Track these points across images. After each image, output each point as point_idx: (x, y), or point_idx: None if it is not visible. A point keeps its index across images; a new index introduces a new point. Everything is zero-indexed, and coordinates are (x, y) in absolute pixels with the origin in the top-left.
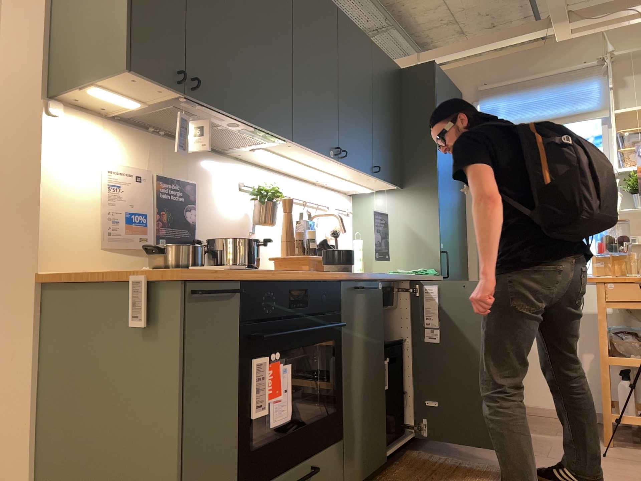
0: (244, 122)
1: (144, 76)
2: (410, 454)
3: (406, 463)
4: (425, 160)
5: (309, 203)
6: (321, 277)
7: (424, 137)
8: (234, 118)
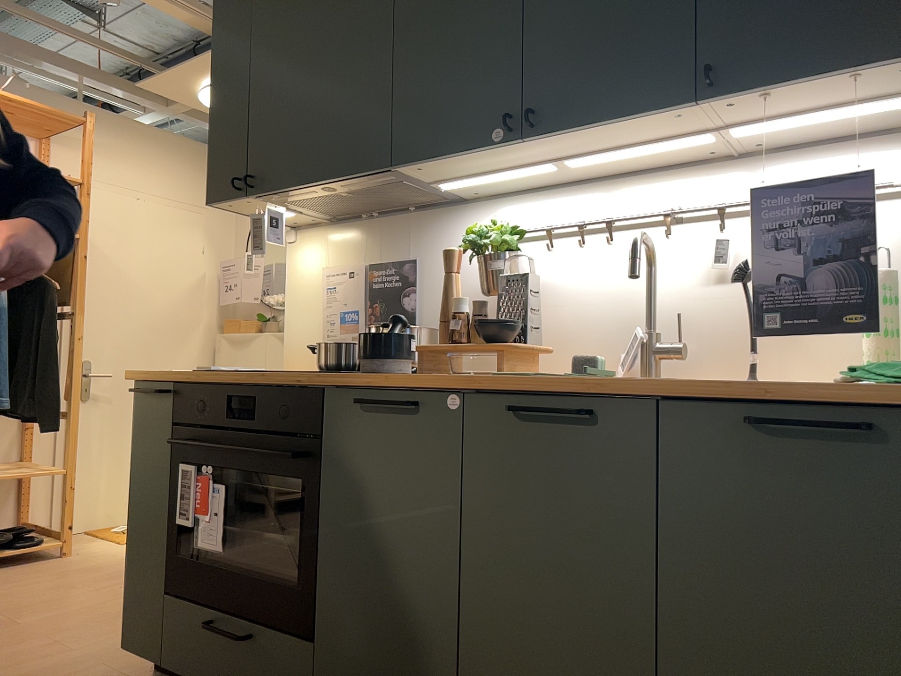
0: (321, 184)
1: (222, 201)
2: None
3: None
4: None
5: (696, 215)
6: (287, 379)
7: None
8: (310, 186)
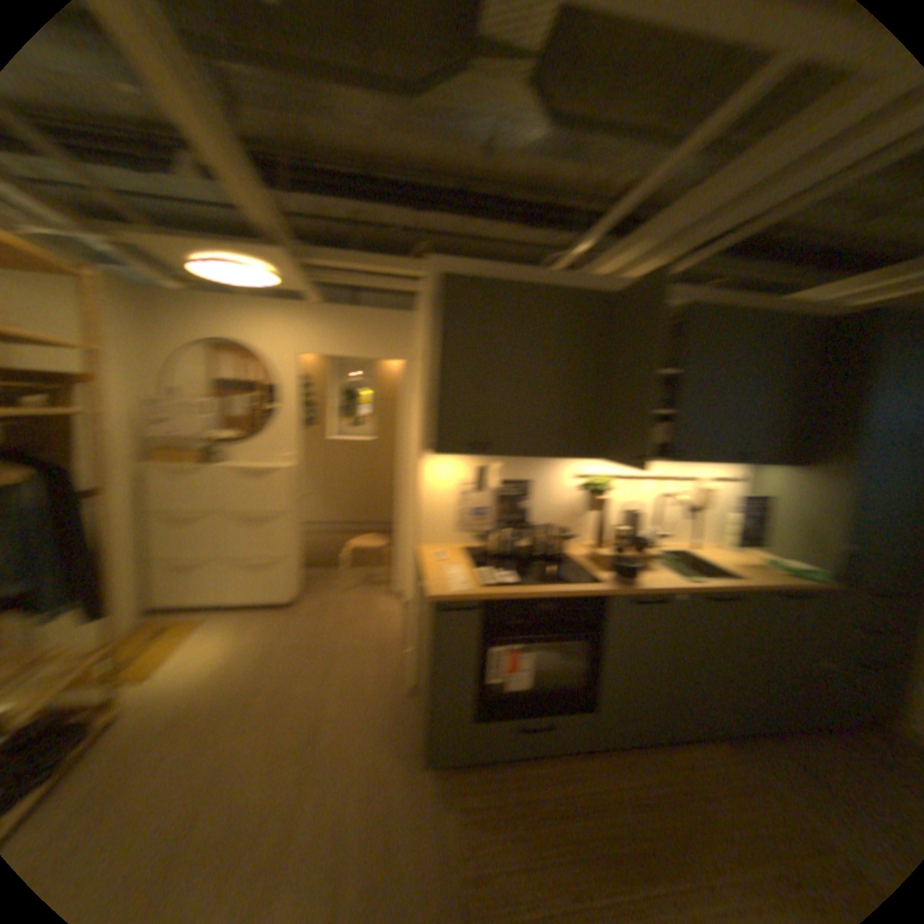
0: (542, 457)
1: (450, 452)
2: (721, 747)
3: (706, 754)
4: (845, 439)
5: (671, 477)
6: (583, 592)
7: (850, 409)
8: (532, 457)
